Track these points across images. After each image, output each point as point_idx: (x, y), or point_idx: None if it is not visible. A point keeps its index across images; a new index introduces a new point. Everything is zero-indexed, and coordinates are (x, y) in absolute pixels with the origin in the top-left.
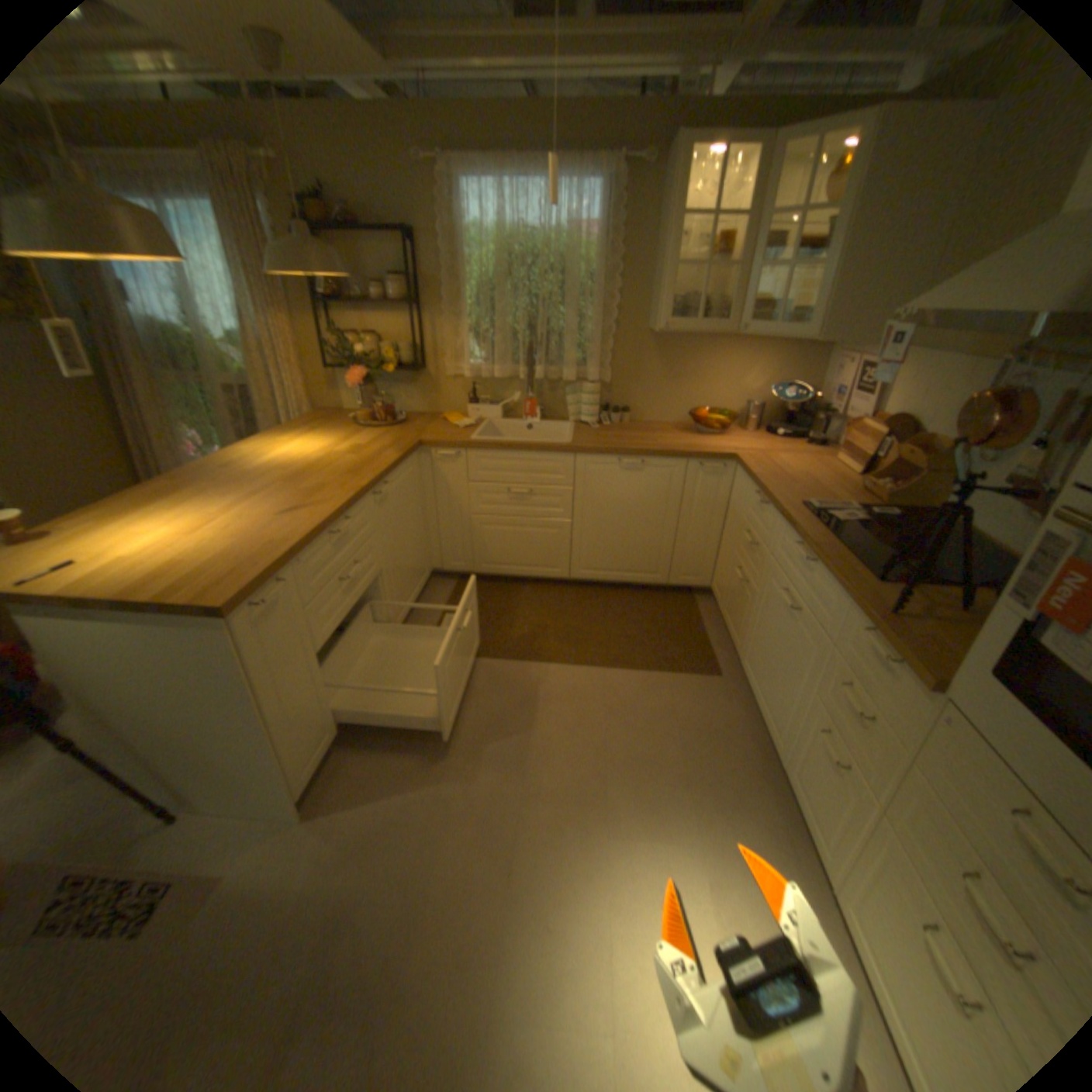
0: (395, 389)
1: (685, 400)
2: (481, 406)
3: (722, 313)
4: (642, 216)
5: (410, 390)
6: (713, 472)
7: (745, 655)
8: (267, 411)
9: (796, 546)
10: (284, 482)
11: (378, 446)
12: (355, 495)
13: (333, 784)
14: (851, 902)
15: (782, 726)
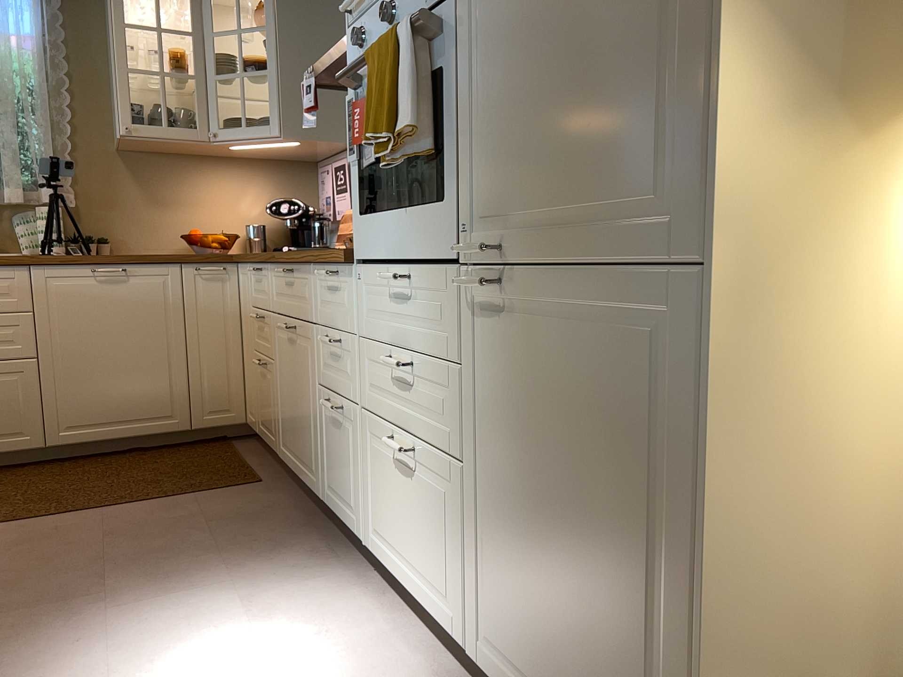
0: None
1: (178, 228)
2: None
3: (190, 124)
4: (87, 38)
5: None
6: (214, 277)
7: (279, 440)
8: None
9: (277, 269)
10: None
11: None
12: None
13: None
14: (372, 529)
15: (311, 458)
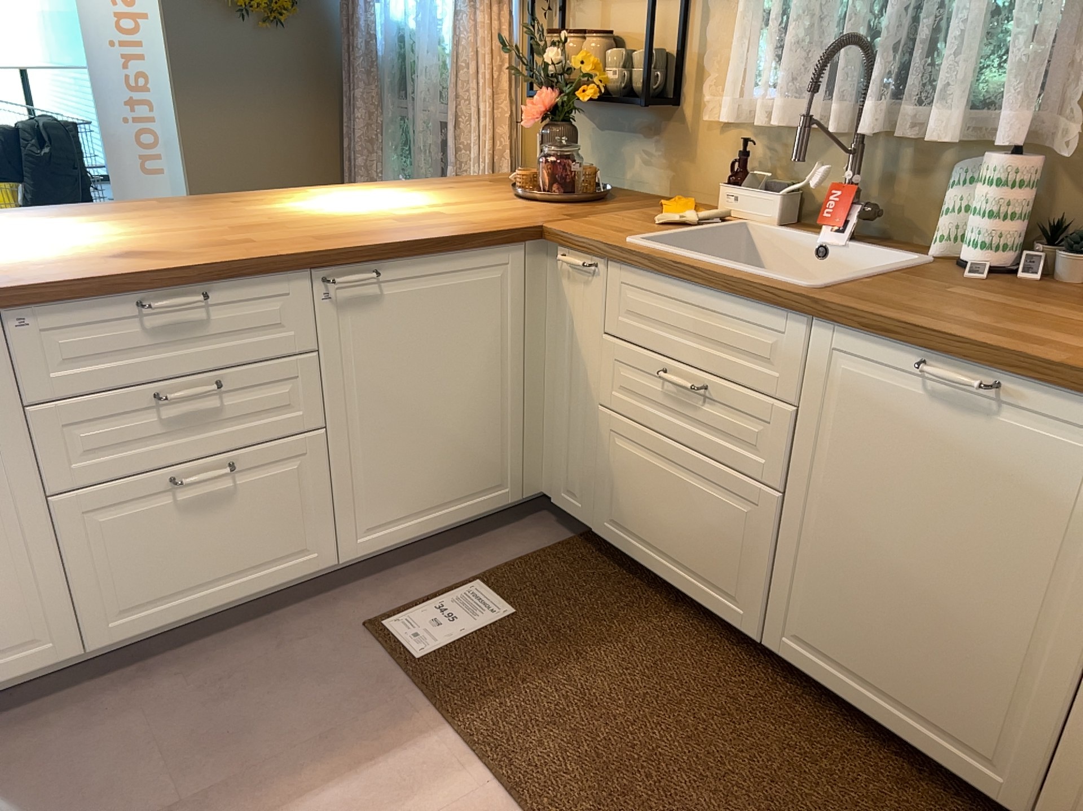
0: (629, 146)
1: None
2: (744, 192)
3: None
4: None
5: (651, 149)
6: None
7: None
8: (465, 166)
9: None
10: (233, 229)
11: (461, 219)
12: (251, 264)
13: (21, 730)
14: None
15: None
